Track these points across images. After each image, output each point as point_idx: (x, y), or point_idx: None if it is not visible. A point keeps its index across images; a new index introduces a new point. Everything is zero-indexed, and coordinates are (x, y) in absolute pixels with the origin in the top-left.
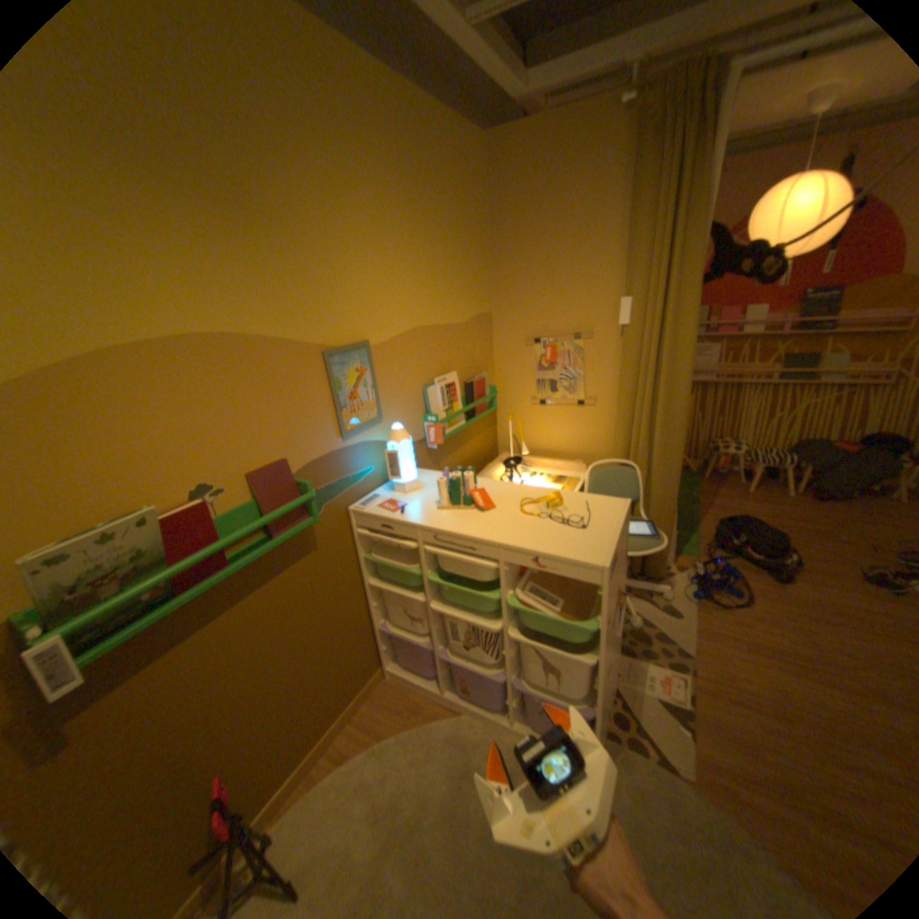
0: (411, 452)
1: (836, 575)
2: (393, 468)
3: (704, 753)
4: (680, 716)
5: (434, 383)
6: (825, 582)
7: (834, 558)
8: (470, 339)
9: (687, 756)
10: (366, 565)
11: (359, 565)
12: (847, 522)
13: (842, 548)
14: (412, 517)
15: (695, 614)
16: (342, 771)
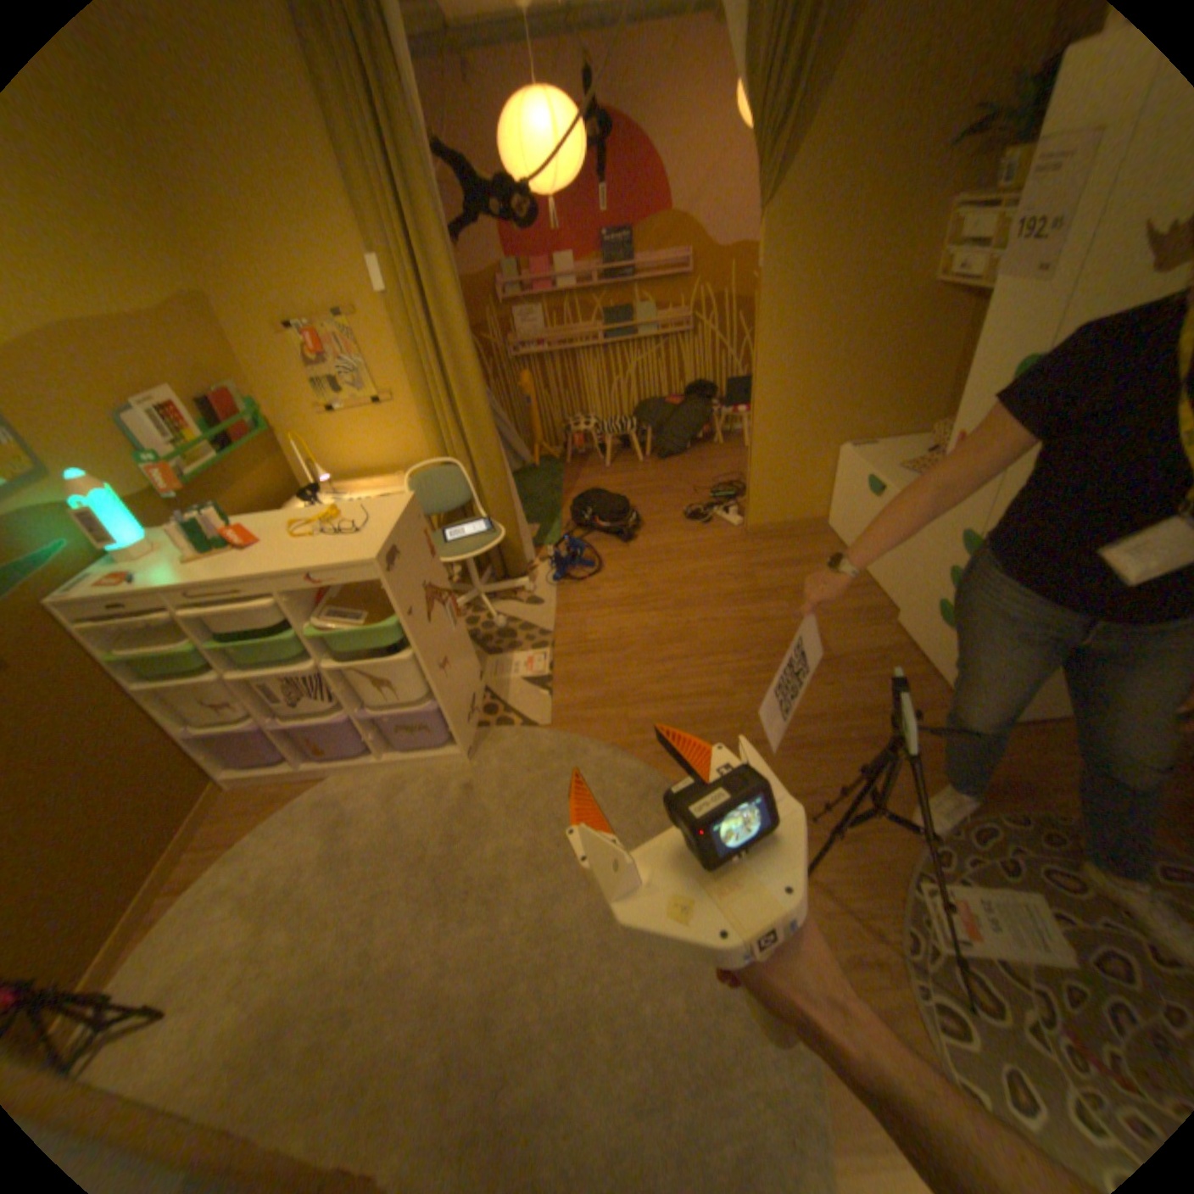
0: (115, 506)
1: (665, 523)
2: (94, 533)
3: (557, 701)
4: (539, 683)
5: (131, 407)
6: (657, 531)
7: (665, 508)
8: (177, 335)
9: (543, 709)
10: (117, 669)
11: (106, 673)
12: (679, 474)
13: (673, 498)
14: (144, 584)
15: (554, 596)
16: (188, 895)
